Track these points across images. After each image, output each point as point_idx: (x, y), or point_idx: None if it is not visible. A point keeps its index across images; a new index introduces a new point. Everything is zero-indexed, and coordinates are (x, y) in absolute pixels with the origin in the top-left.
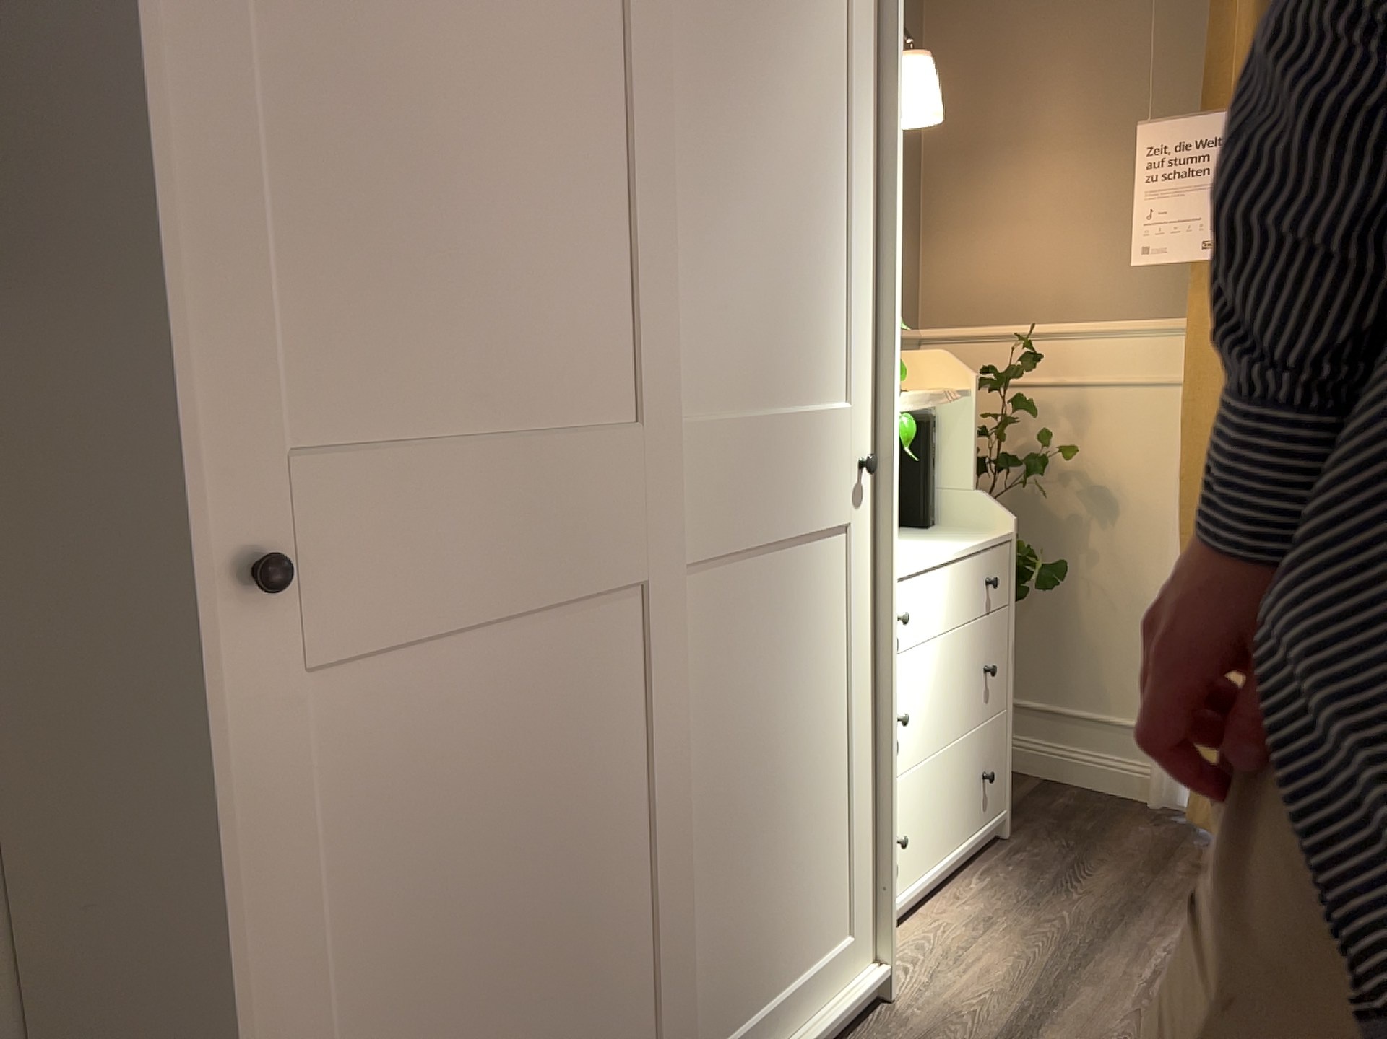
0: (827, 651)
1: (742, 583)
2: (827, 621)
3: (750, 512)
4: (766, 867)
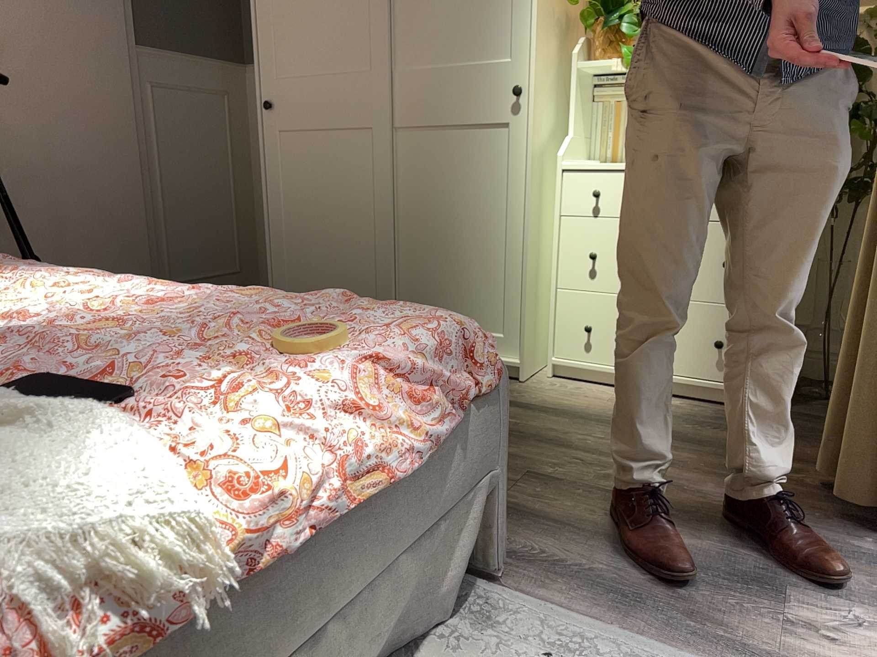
0: (488, 184)
1: (432, 140)
2: (489, 169)
3: (434, 110)
4: (444, 267)
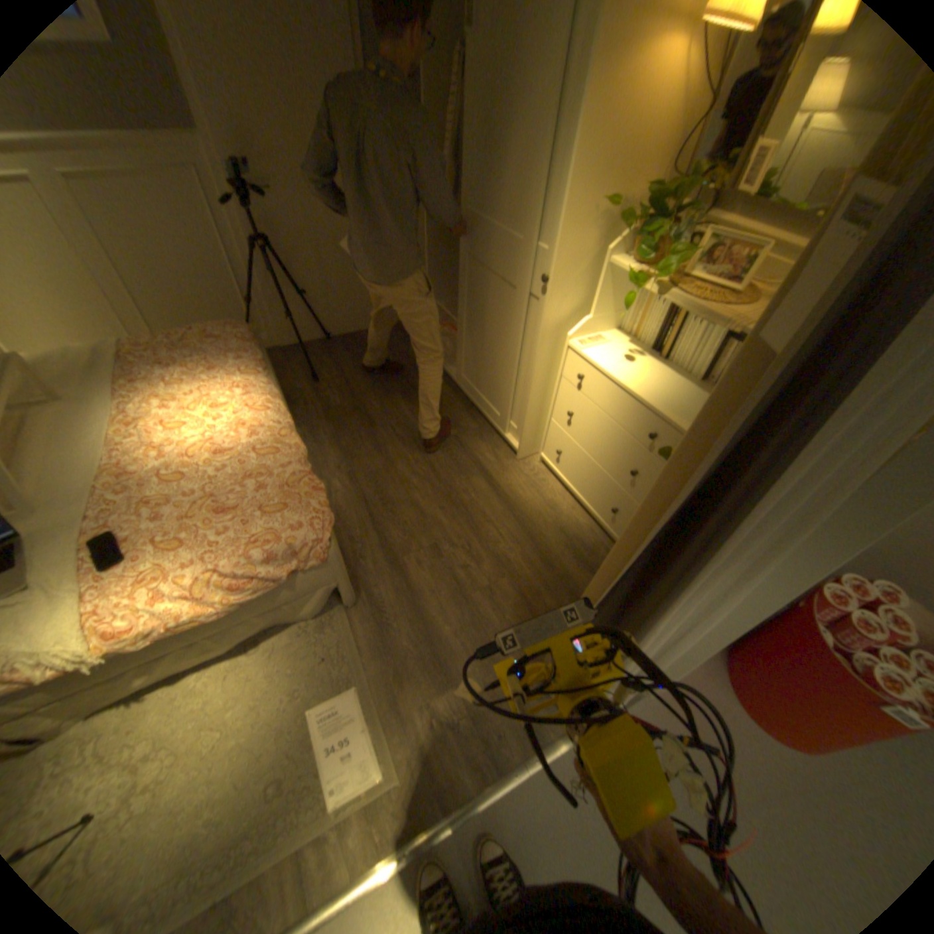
0: (524, 334)
1: (502, 282)
2: (526, 324)
3: (505, 262)
4: (498, 370)
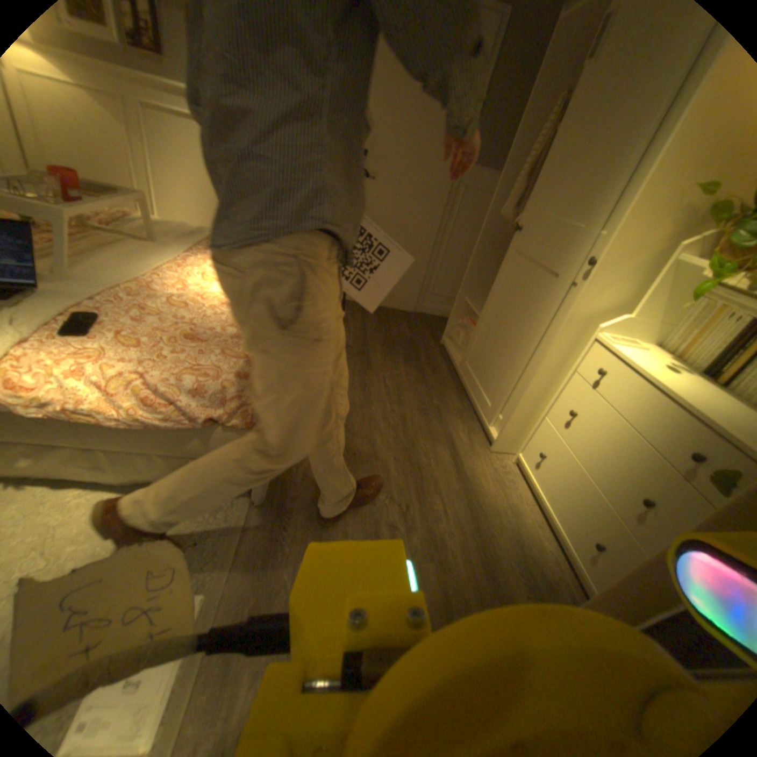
0: (546, 321)
1: (538, 273)
2: (551, 311)
3: (549, 252)
4: (503, 357)
